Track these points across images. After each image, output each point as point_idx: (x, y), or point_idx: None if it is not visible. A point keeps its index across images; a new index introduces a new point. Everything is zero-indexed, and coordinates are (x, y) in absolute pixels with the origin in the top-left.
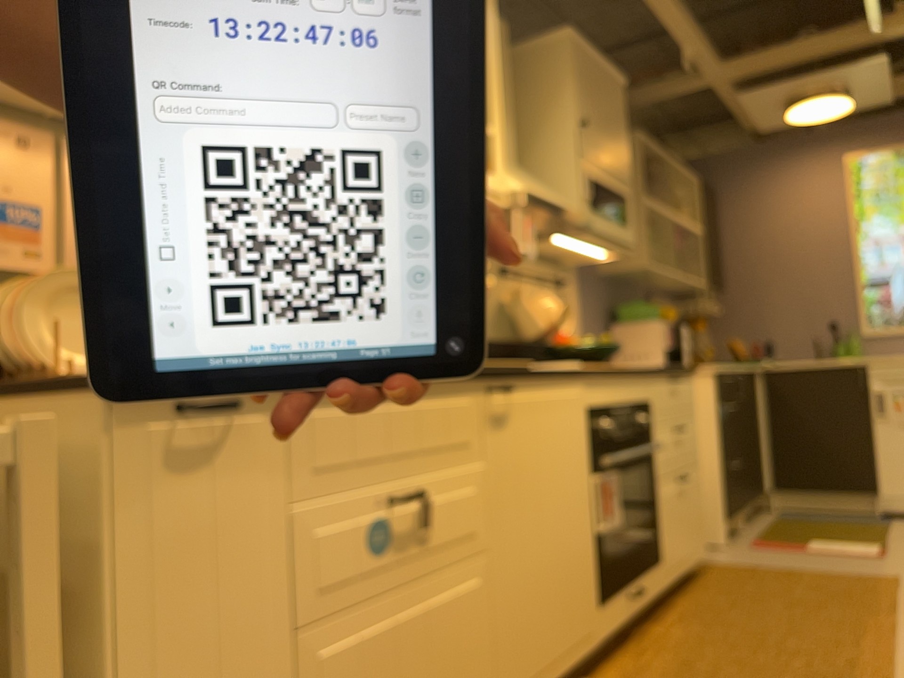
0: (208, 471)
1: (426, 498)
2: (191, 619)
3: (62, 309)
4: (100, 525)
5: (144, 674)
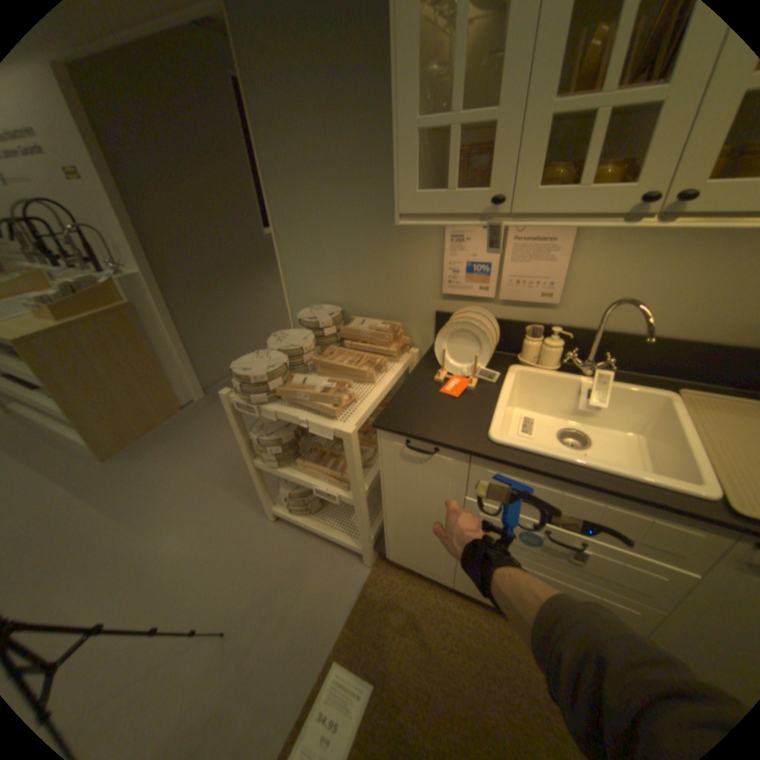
0: (424, 467)
1: (585, 553)
2: (414, 503)
3: (463, 338)
4: (382, 463)
5: (397, 505)
